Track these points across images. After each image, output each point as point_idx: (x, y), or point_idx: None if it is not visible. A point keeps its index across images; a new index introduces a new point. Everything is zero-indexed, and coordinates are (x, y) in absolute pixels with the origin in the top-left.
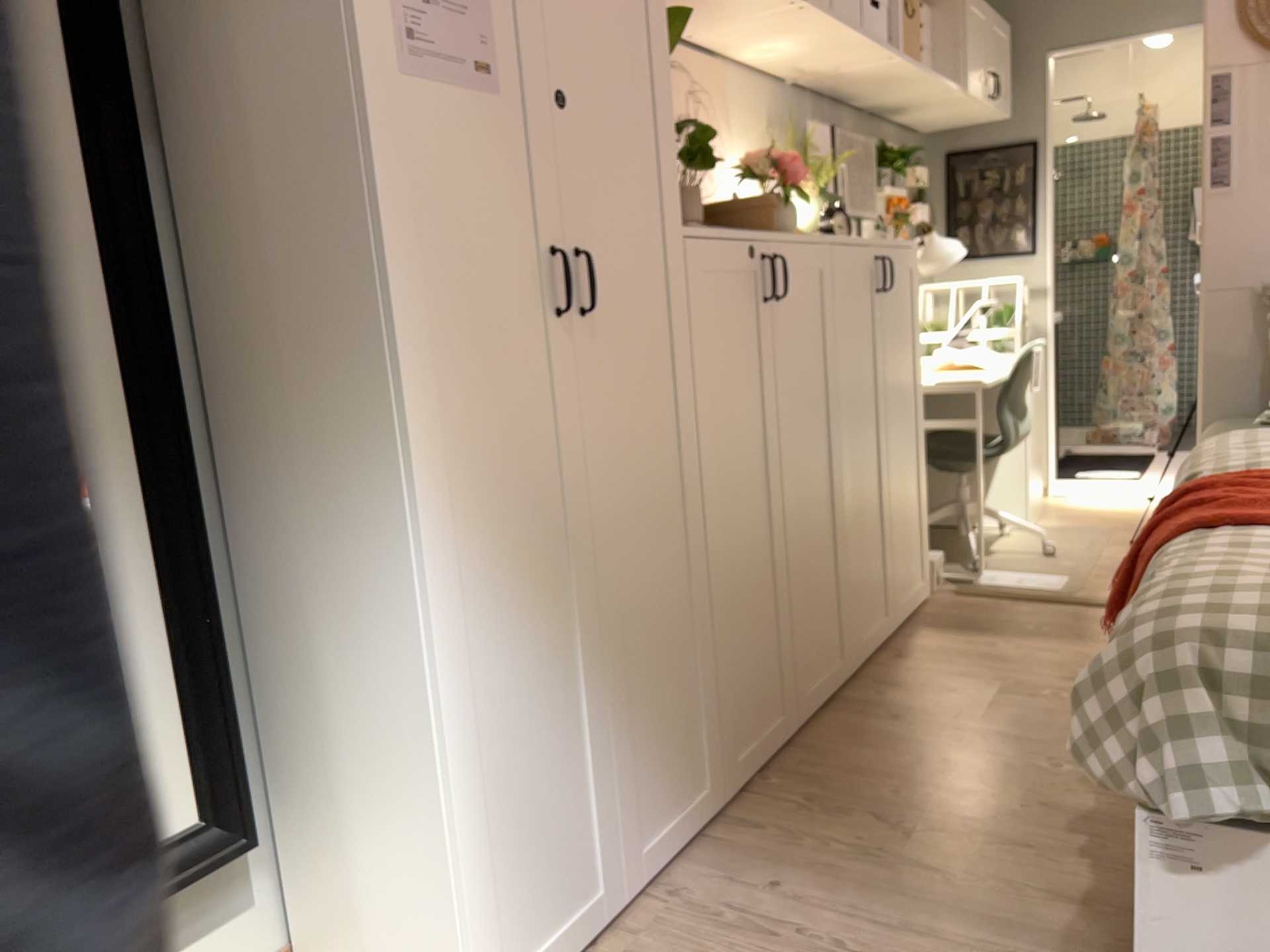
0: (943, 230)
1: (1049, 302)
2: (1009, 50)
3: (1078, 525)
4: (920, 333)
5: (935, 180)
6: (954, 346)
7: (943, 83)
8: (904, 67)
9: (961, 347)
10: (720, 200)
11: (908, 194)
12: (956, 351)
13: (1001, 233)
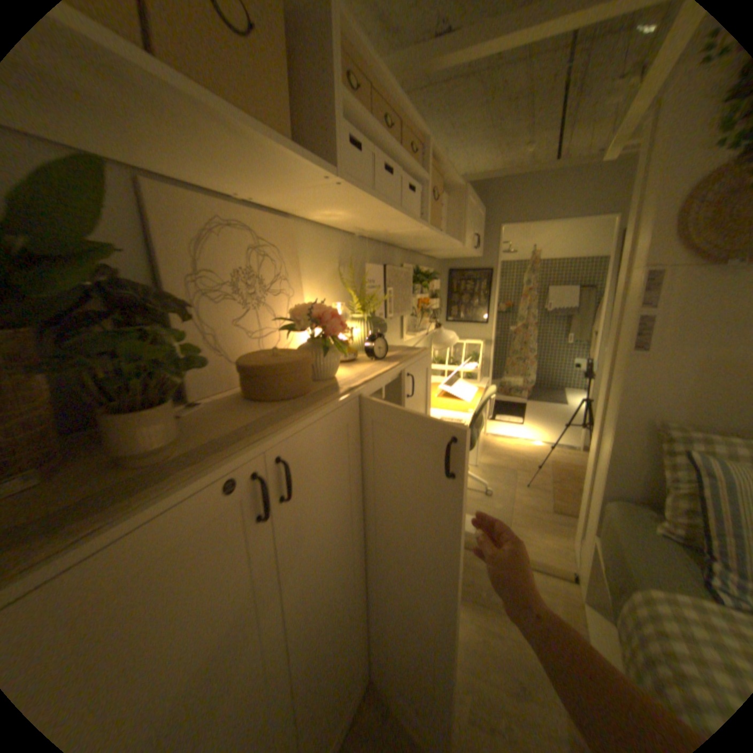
0: (445, 306)
1: (492, 347)
2: (483, 219)
3: (499, 463)
4: (429, 403)
5: (443, 281)
6: (447, 382)
7: (452, 238)
8: (430, 232)
9: (451, 383)
10: (252, 361)
11: (429, 291)
12: (448, 387)
13: (472, 311)
